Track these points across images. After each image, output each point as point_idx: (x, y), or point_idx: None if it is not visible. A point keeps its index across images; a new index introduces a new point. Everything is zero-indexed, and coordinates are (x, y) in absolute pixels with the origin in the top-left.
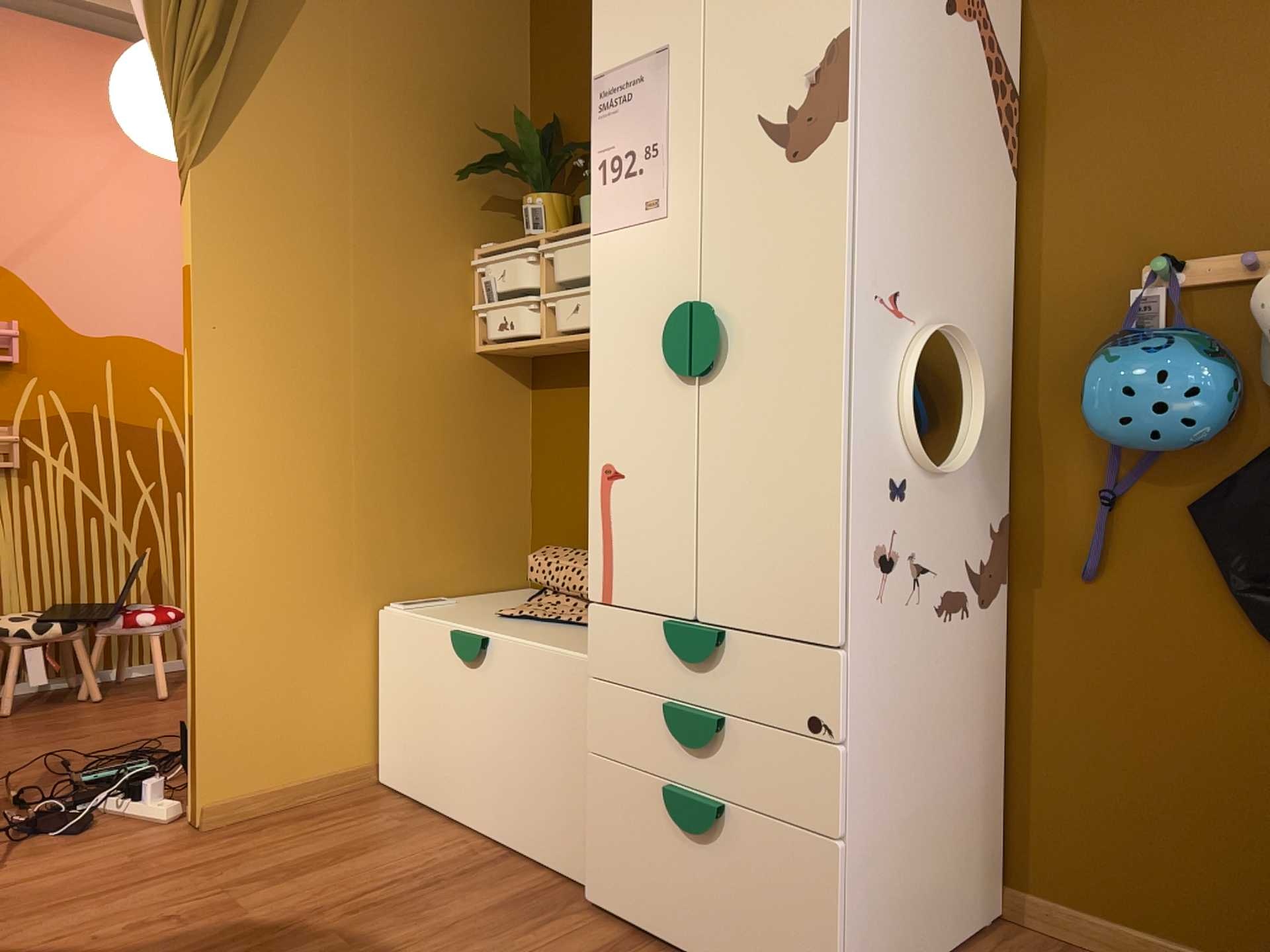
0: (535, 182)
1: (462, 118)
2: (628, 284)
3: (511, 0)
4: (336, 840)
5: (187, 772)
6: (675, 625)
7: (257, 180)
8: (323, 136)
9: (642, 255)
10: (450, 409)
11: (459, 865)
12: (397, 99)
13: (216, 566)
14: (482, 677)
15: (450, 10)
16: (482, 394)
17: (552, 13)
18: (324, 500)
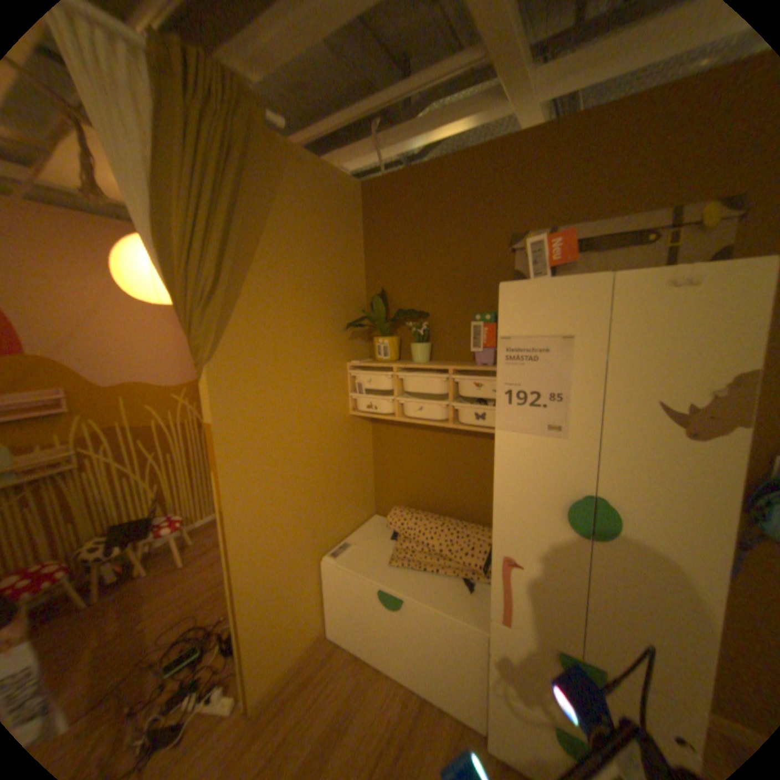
0: (383, 331)
1: (339, 294)
2: (531, 467)
3: (355, 223)
4: (334, 710)
5: (243, 689)
6: (571, 661)
7: (244, 361)
8: (276, 323)
9: (545, 455)
10: (344, 448)
11: (407, 721)
12: (309, 291)
13: (247, 586)
14: (402, 617)
15: (330, 233)
16: (355, 434)
17: (379, 231)
18: (295, 522)
